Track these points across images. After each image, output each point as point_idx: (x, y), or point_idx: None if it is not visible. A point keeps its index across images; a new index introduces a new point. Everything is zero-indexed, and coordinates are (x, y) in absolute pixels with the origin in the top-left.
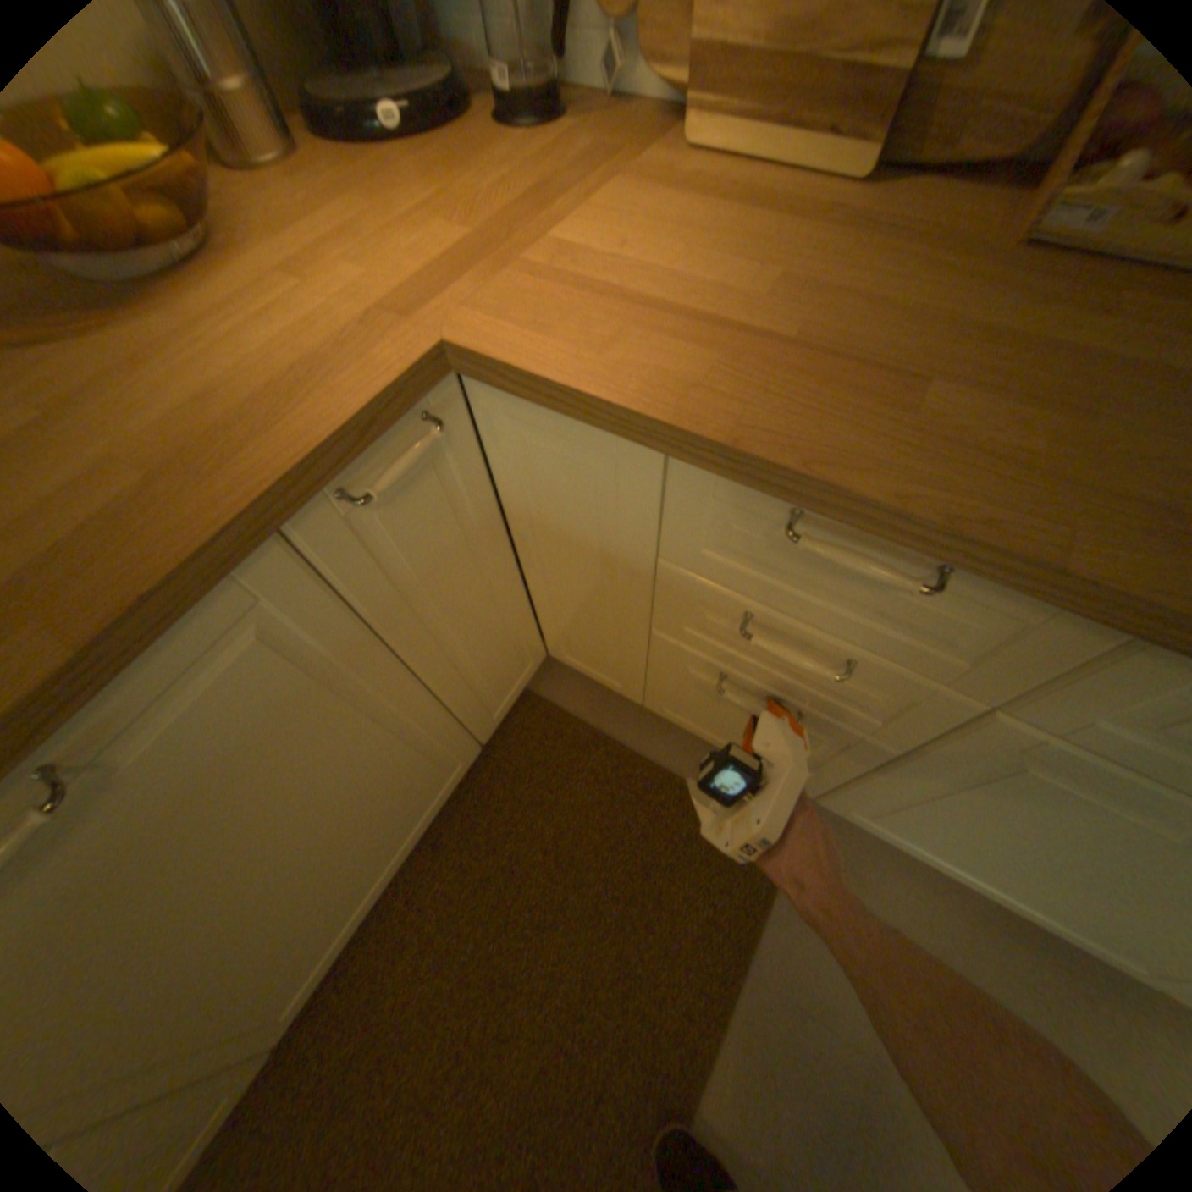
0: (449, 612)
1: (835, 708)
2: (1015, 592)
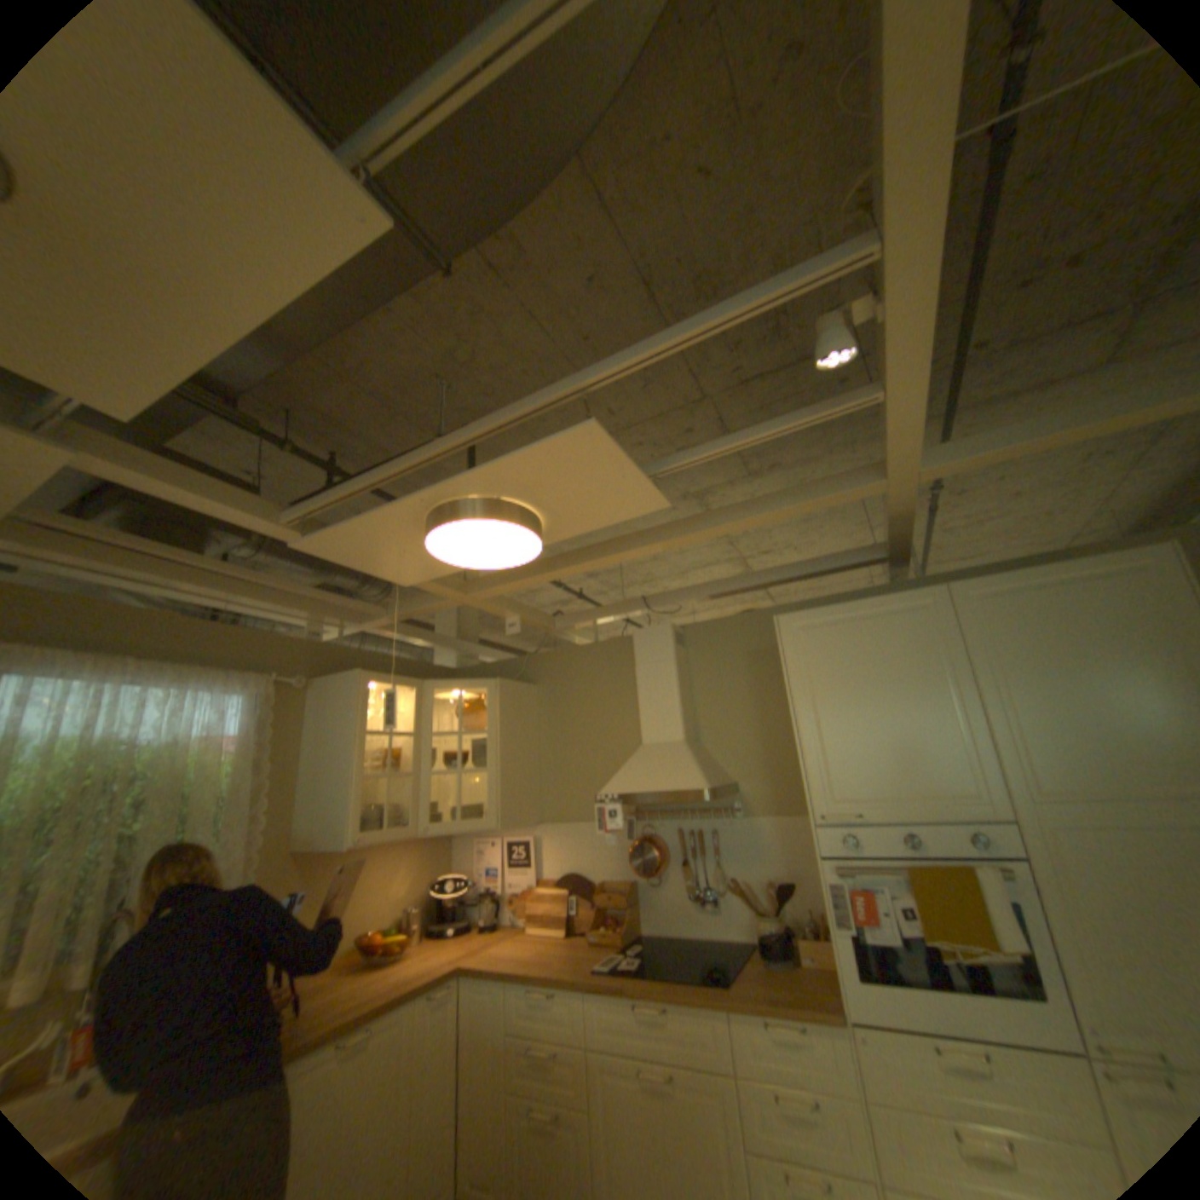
0: (429, 1083)
1: (561, 1101)
2: (562, 1000)
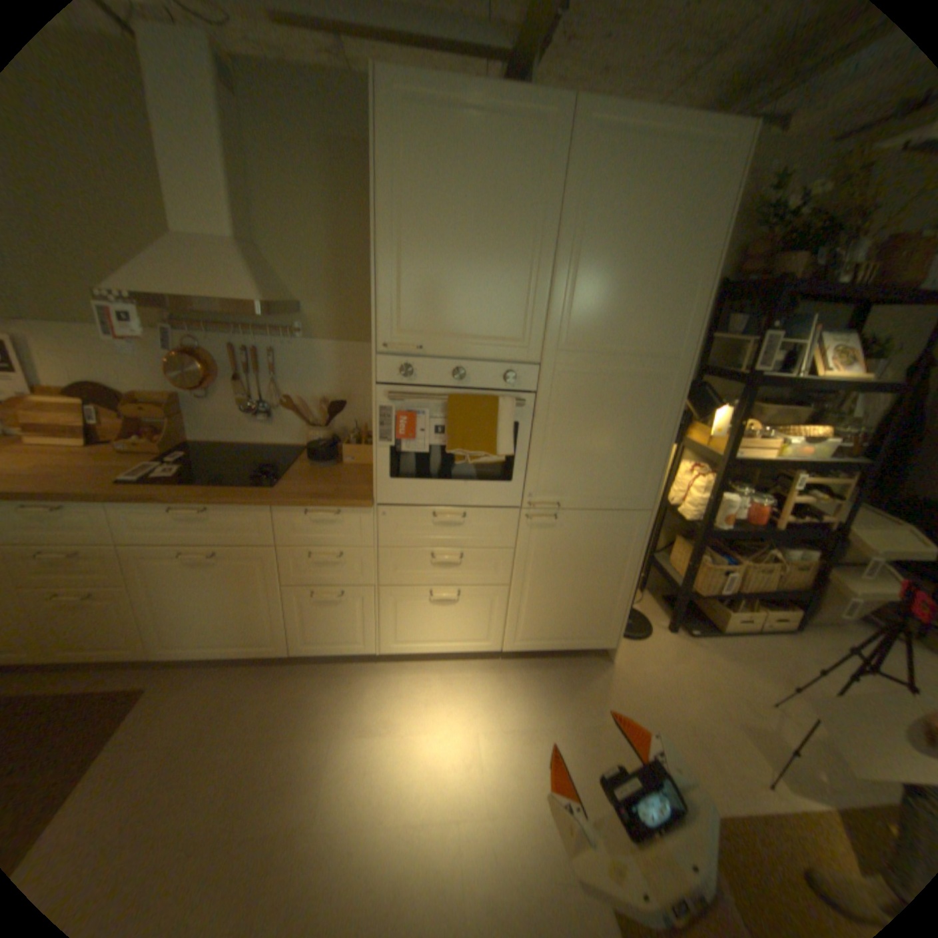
0: None
1: (93, 583)
2: (77, 508)
